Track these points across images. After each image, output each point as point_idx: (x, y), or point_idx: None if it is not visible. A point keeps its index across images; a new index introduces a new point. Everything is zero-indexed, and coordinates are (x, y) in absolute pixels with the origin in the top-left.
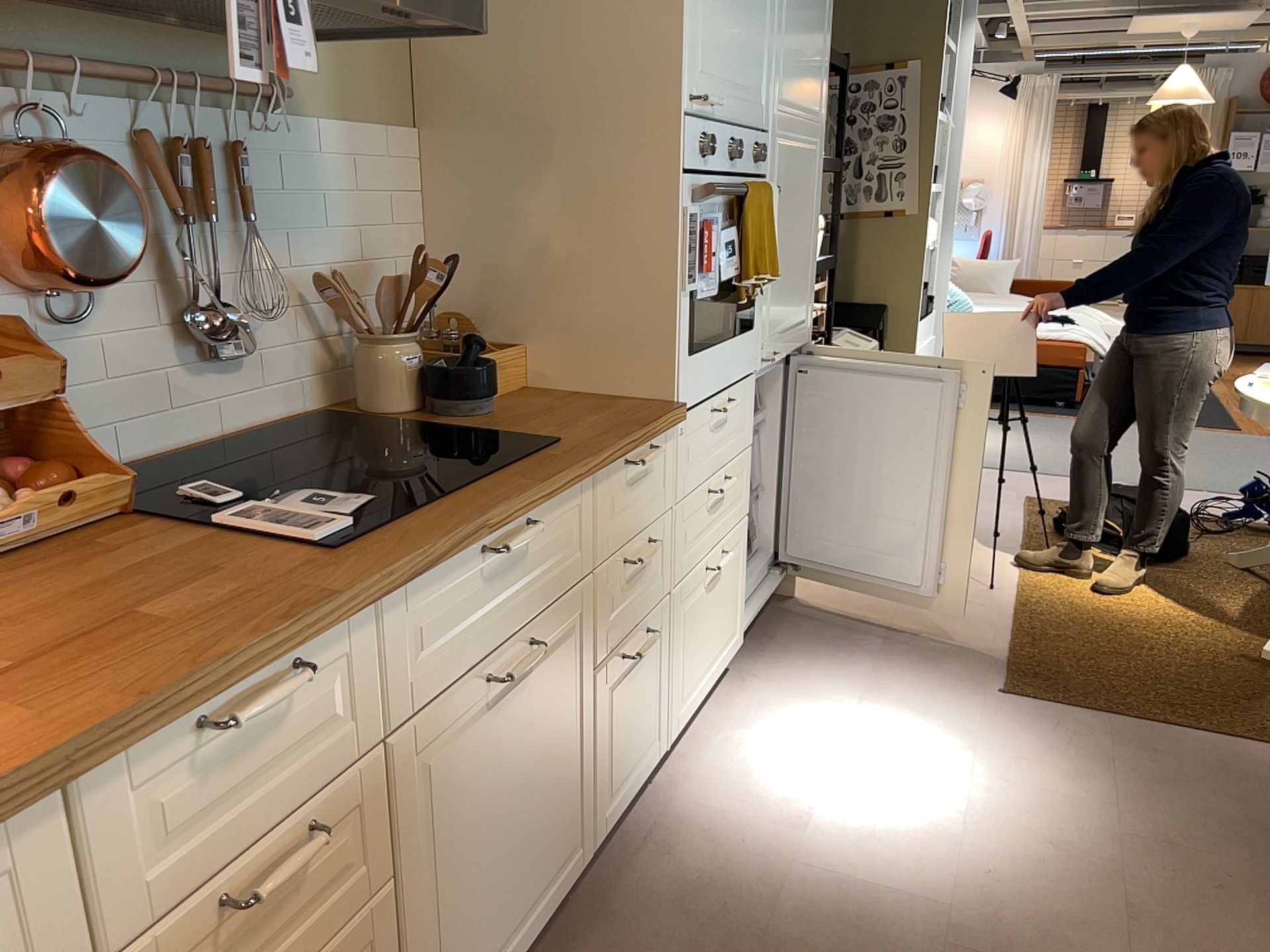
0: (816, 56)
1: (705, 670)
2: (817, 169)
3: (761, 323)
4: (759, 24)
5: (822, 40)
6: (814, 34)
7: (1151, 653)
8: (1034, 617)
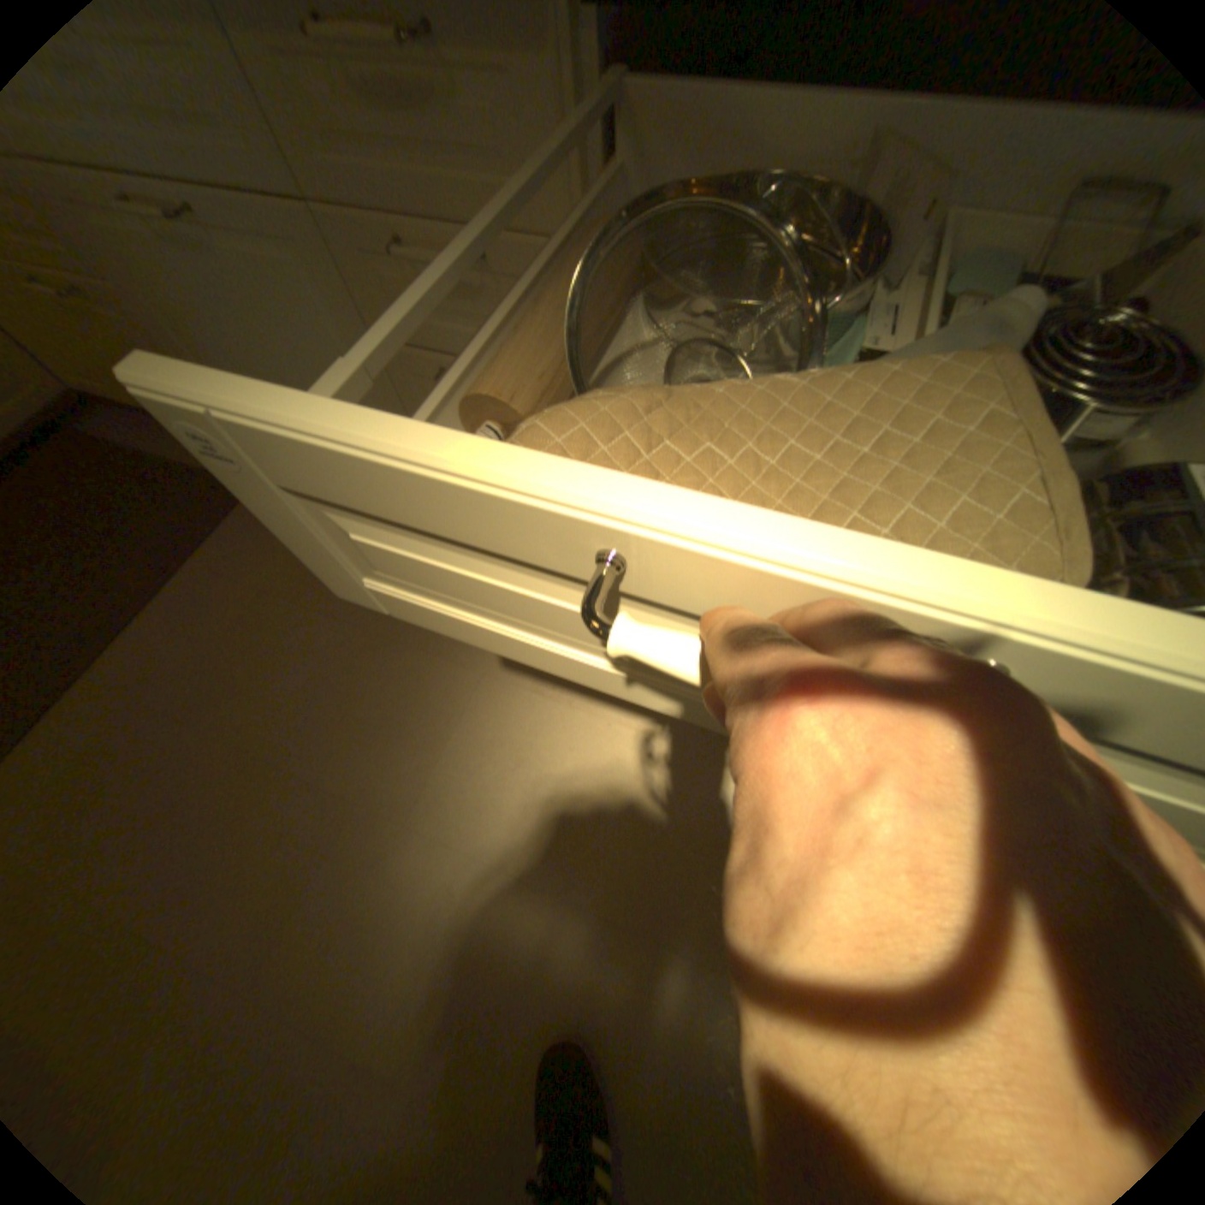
0: None
1: None
2: None
3: None
4: None
5: None
6: None
7: None
8: None
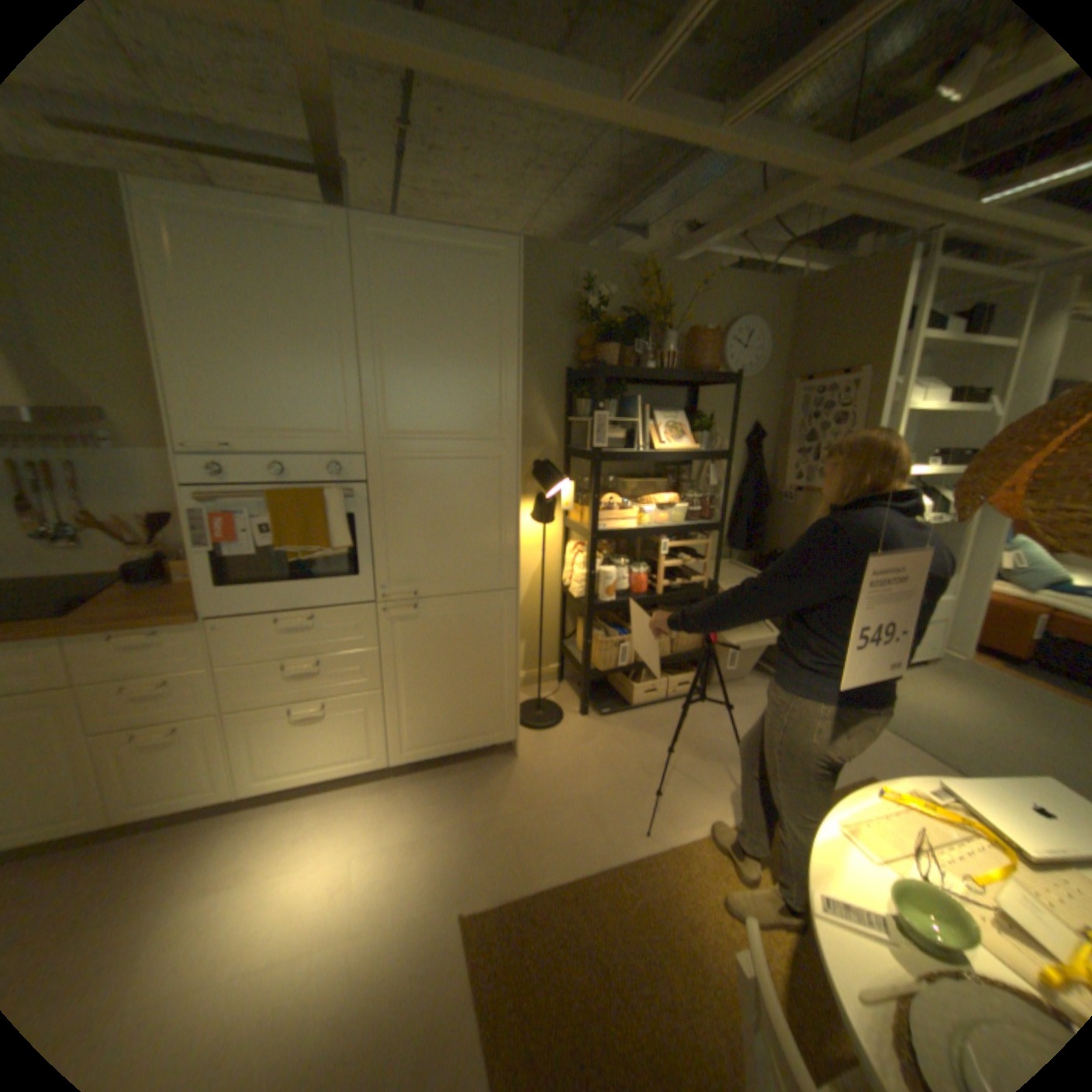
0: (473, 394)
1: (300, 771)
2: (501, 471)
3: (373, 573)
4: (316, 388)
5: (488, 381)
6: (462, 380)
7: (639, 1006)
8: (620, 887)
